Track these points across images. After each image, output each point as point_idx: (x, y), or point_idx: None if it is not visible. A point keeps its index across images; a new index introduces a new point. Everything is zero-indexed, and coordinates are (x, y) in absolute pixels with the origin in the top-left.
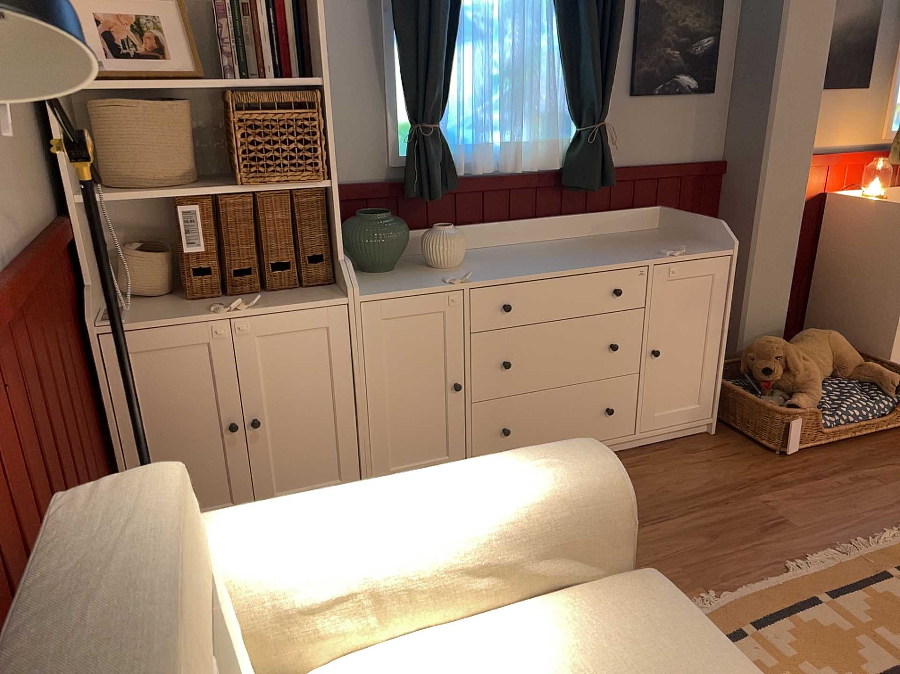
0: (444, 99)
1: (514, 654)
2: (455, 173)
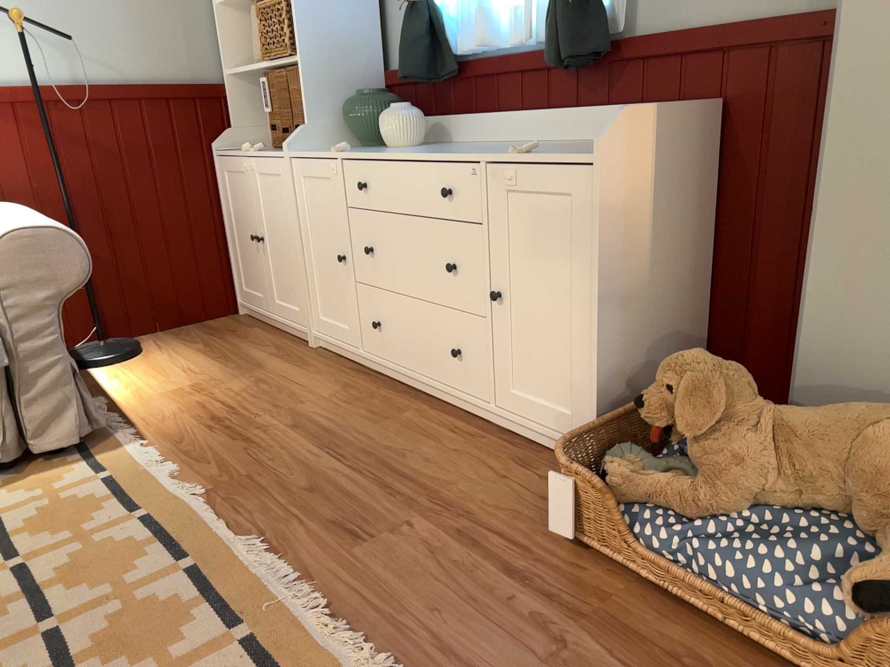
0: None
1: None
2: (451, 54)
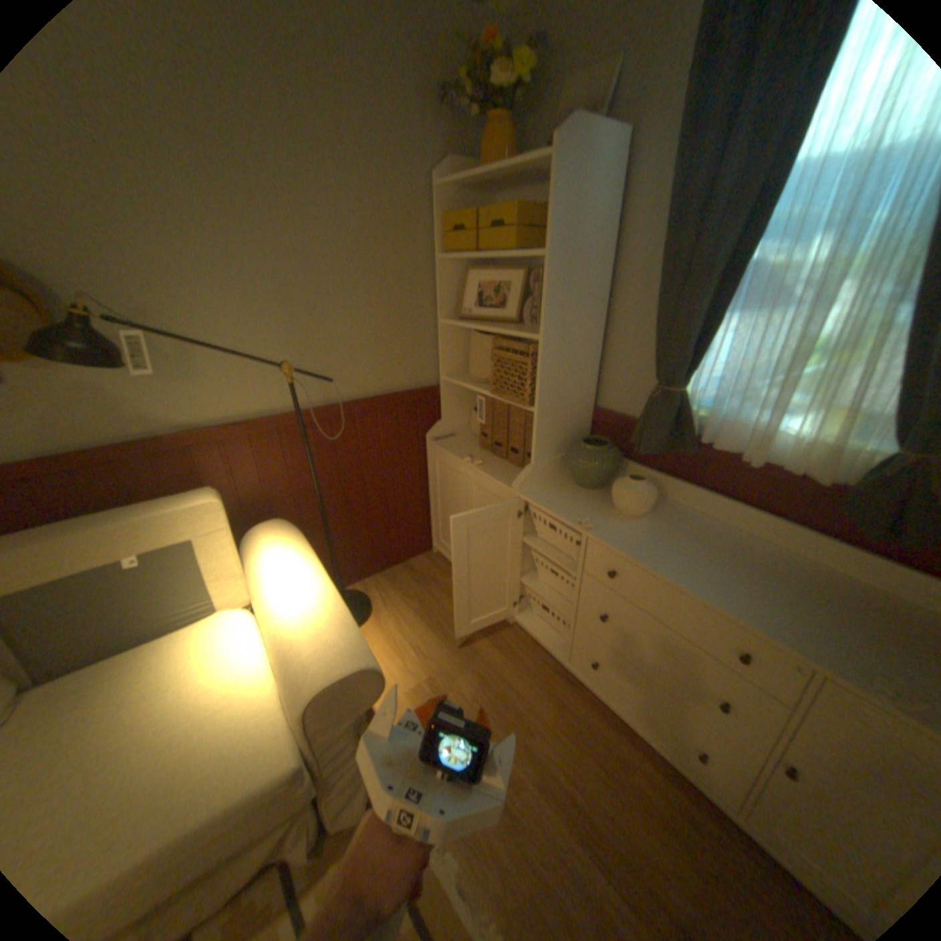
0: (696, 364)
1: (232, 687)
2: (699, 437)
